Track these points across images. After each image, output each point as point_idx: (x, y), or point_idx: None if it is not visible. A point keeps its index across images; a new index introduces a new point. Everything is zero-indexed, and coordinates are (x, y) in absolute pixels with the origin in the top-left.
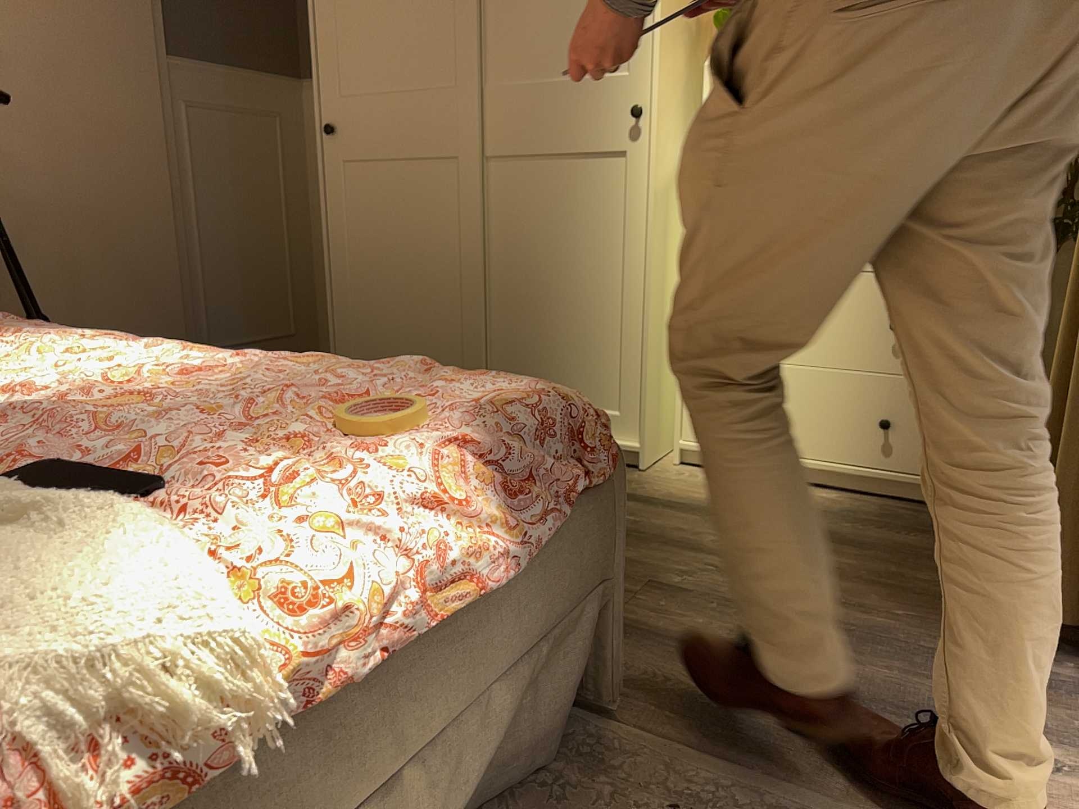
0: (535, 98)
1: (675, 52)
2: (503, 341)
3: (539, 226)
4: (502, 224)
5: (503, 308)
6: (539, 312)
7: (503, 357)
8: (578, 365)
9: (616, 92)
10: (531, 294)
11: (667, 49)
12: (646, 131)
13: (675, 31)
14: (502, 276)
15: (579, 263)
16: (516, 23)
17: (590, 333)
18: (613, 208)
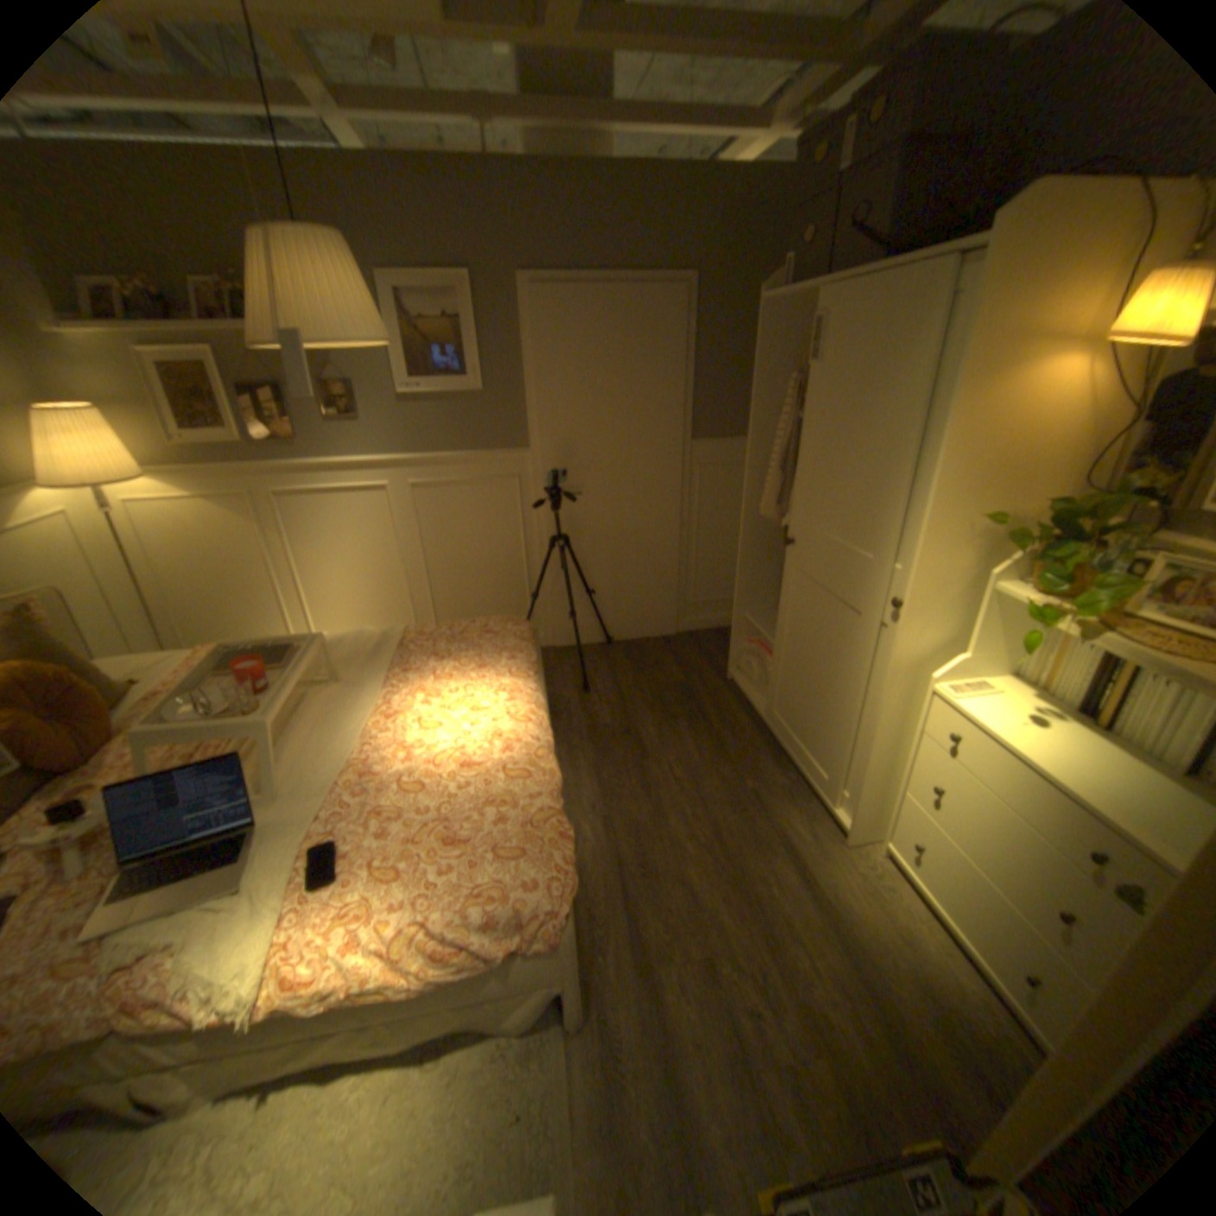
0: (845, 552)
1: (953, 559)
2: (802, 697)
3: (832, 640)
4: (814, 625)
5: (805, 677)
6: (821, 694)
7: (800, 707)
8: (834, 746)
9: (891, 578)
10: (820, 680)
11: (937, 561)
12: (904, 619)
13: (958, 543)
14: (809, 657)
15: (848, 681)
16: (846, 491)
17: (844, 732)
18: (874, 660)
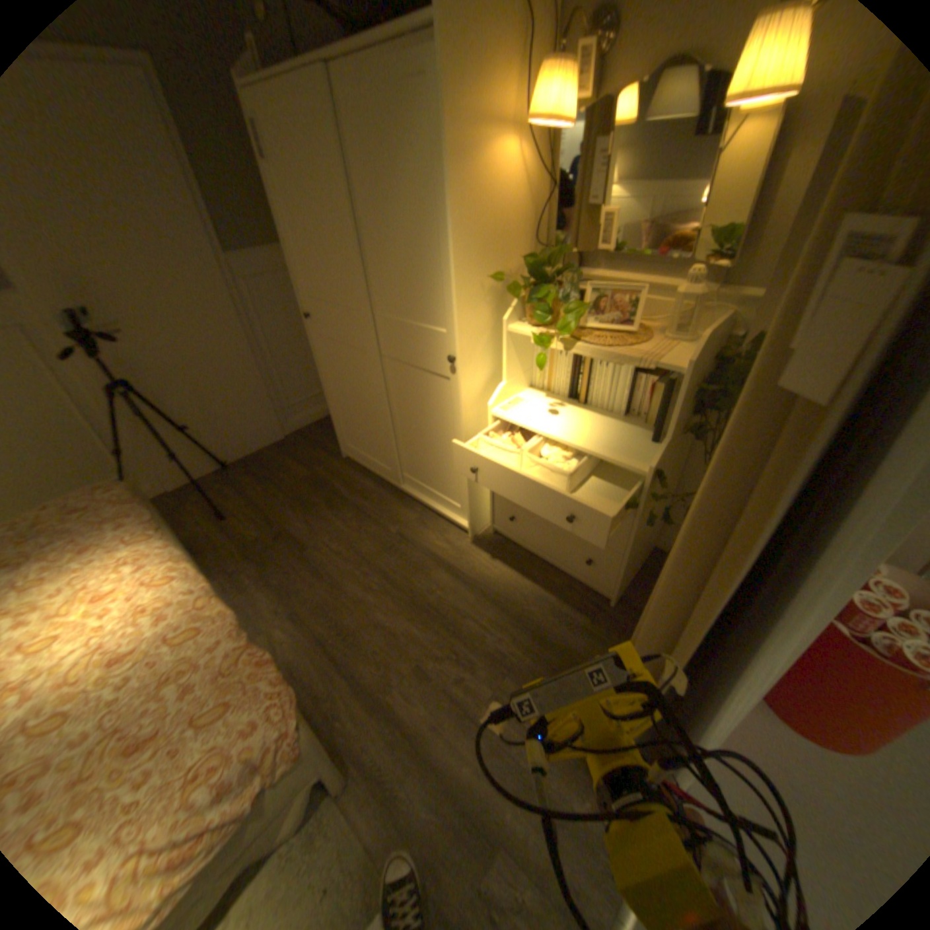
0: (401, 329)
1: (478, 315)
2: (406, 450)
3: (413, 401)
4: (397, 393)
5: (403, 435)
6: (419, 443)
7: (407, 458)
8: (440, 476)
9: (441, 340)
10: (415, 434)
11: (469, 319)
12: (459, 370)
13: (477, 301)
14: (401, 419)
15: (434, 427)
16: (385, 277)
17: (444, 464)
18: (448, 406)
